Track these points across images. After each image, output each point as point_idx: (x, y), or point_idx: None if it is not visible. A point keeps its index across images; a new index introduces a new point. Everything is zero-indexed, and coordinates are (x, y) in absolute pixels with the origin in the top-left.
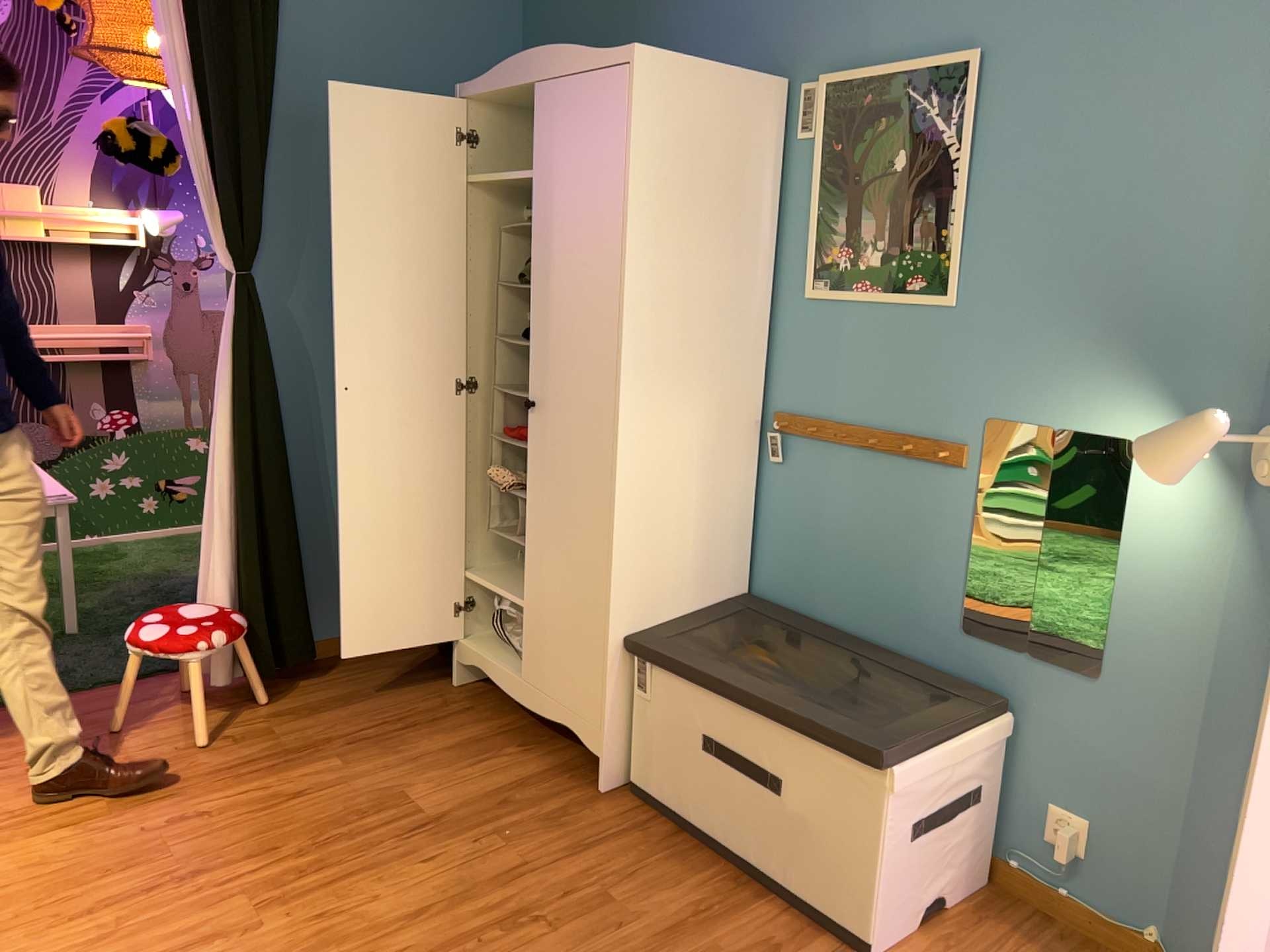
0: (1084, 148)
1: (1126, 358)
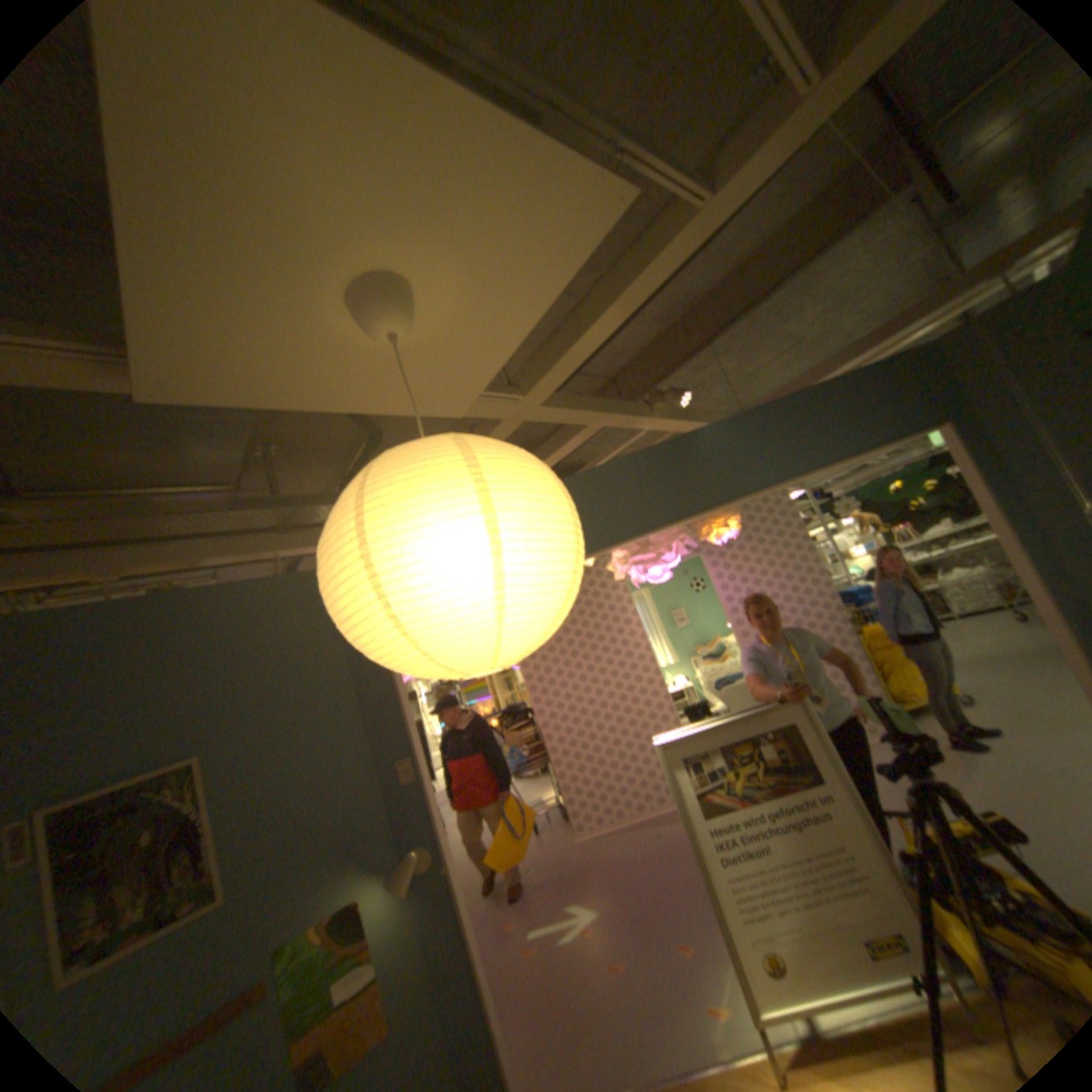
0: (275, 784)
1: (333, 866)
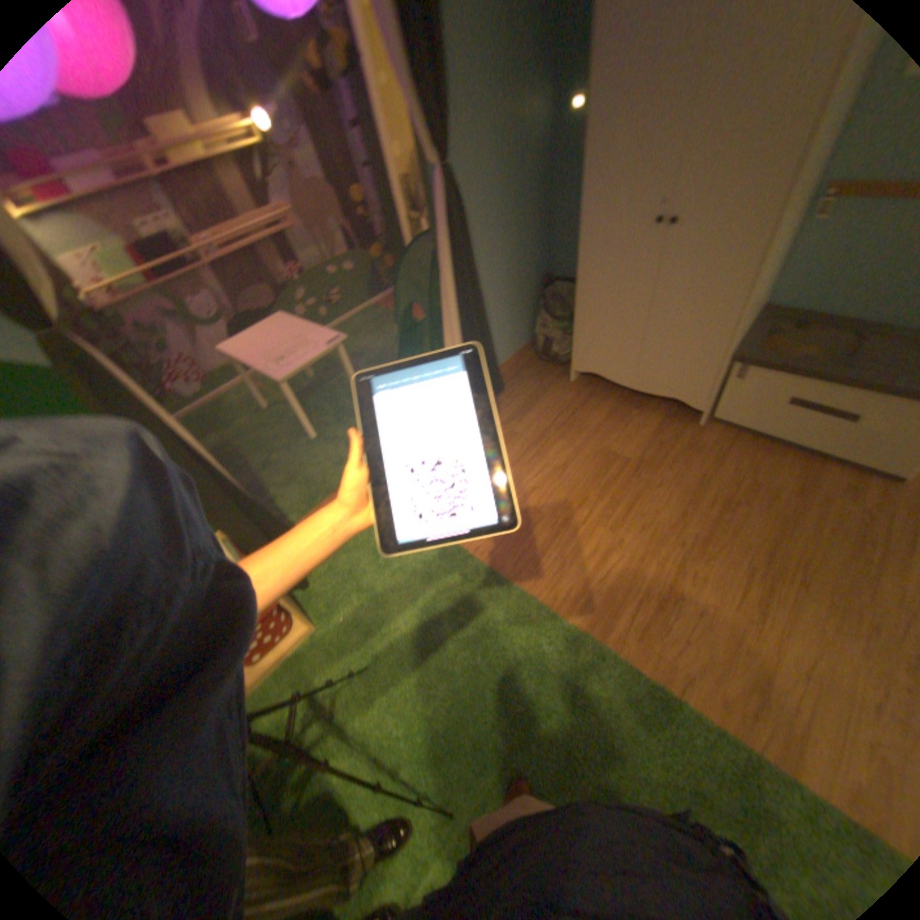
0: None
1: None
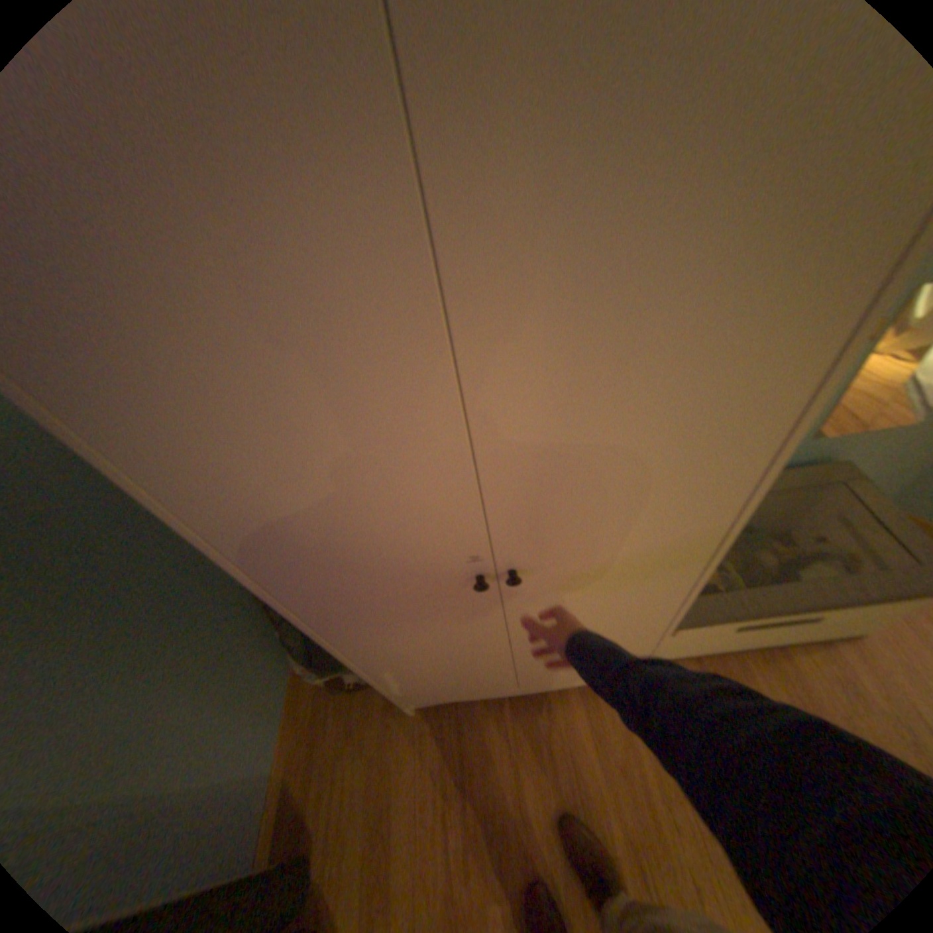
0: None
1: None
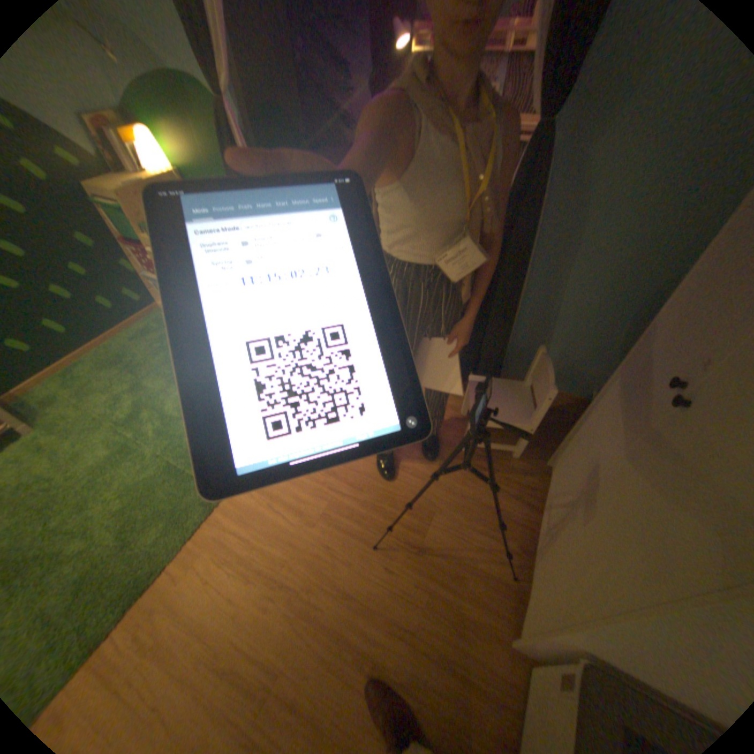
0: None
1: None
